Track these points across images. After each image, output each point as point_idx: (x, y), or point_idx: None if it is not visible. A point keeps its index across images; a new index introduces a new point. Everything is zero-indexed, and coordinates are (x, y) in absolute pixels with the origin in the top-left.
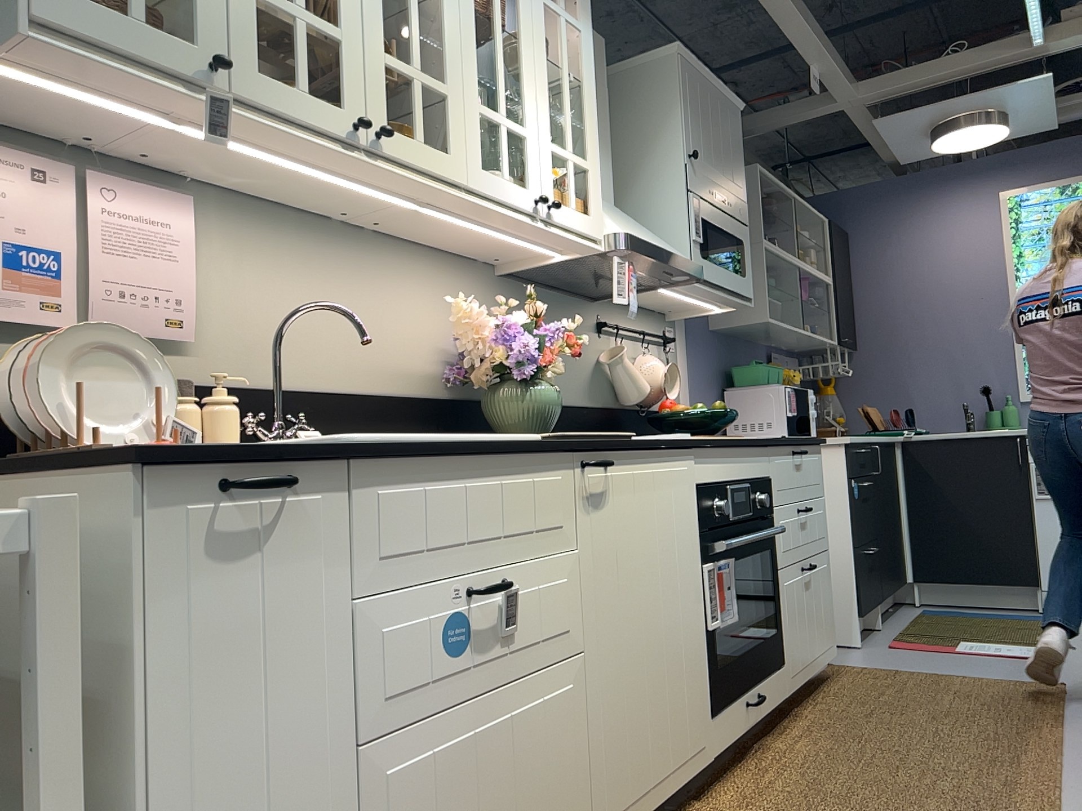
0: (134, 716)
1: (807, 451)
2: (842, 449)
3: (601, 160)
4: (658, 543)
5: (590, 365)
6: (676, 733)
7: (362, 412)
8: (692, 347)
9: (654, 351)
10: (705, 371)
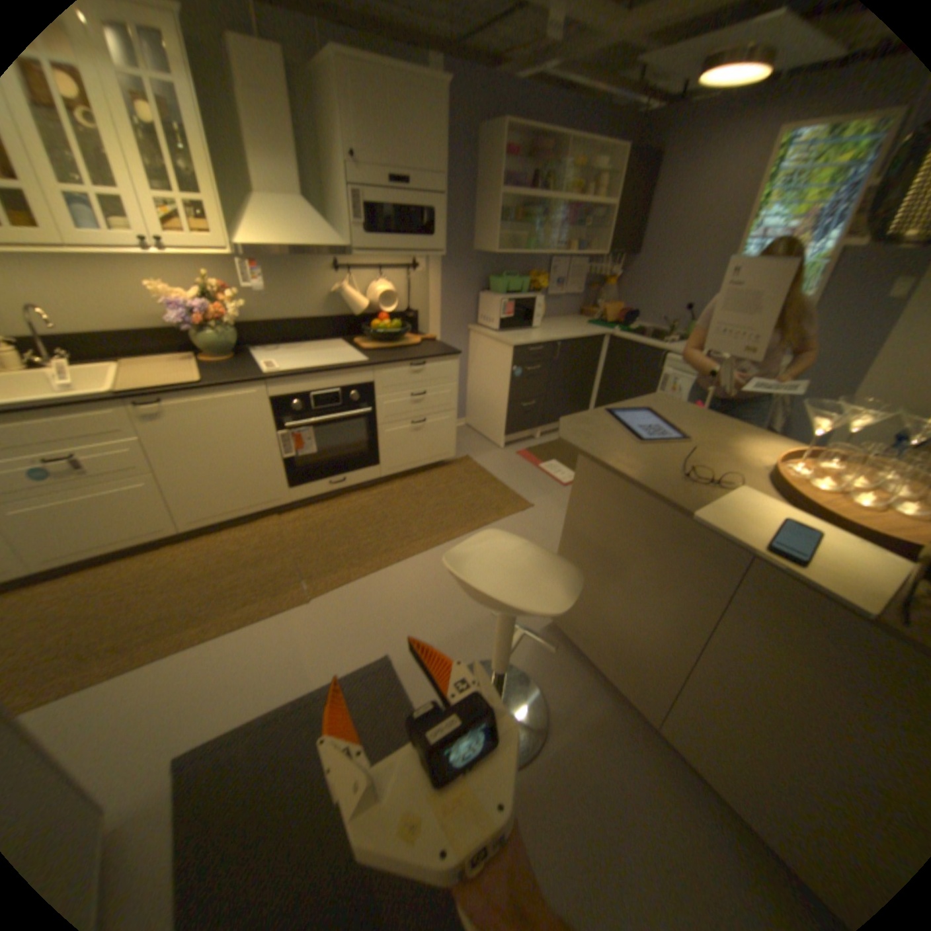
0: None
1: (423, 364)
2: (512, 348)
3: (279, 163)
4: (225, 427)
5: (325, 291)
6: (252, 494)
7: (123, 339)
8: (446, 265)
9: (399, 273)
10: (461, 279)
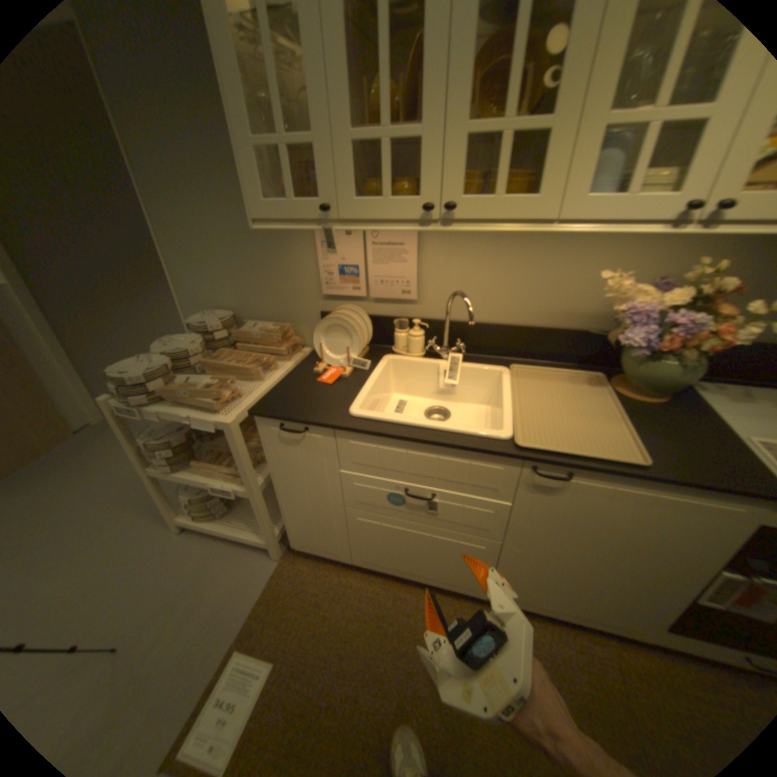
0: (271, 469)
1: None
2: None
3: None
4: (636, 535)
5: None
6: (602, 613)
7: (521, 337)
8: None
9: None
10: None
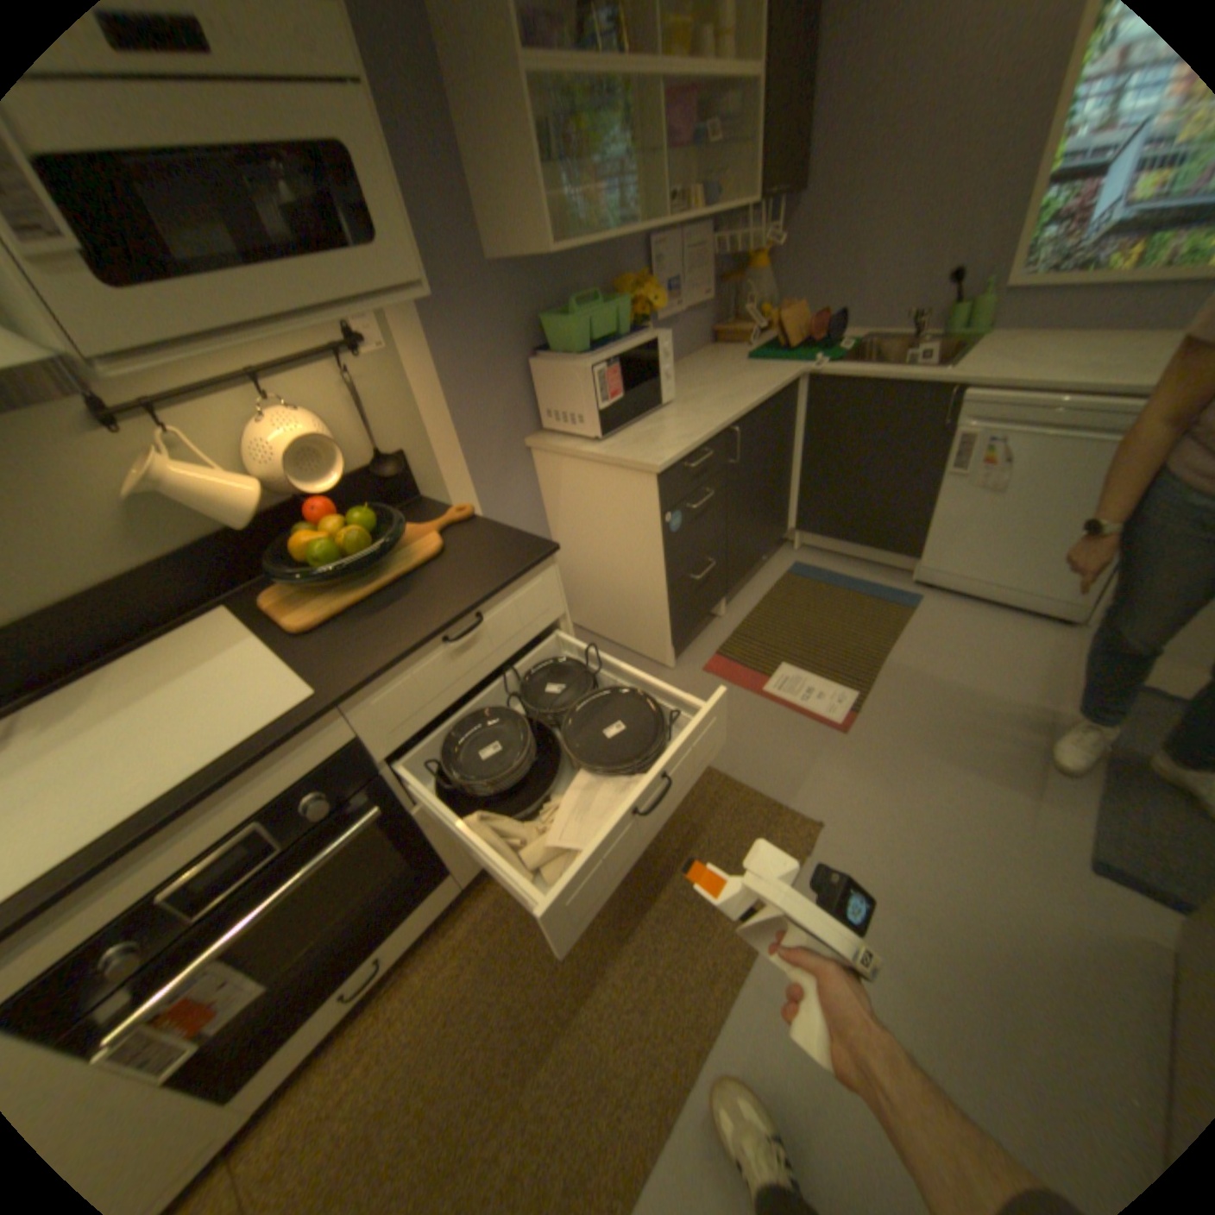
0: None
1: (474, 625)
2: (651, 477)
3: None
4: None
5: (104, 502)
6: None
7: None
8: (430, 321)
9: (313, 378)
10: (477, 345)
